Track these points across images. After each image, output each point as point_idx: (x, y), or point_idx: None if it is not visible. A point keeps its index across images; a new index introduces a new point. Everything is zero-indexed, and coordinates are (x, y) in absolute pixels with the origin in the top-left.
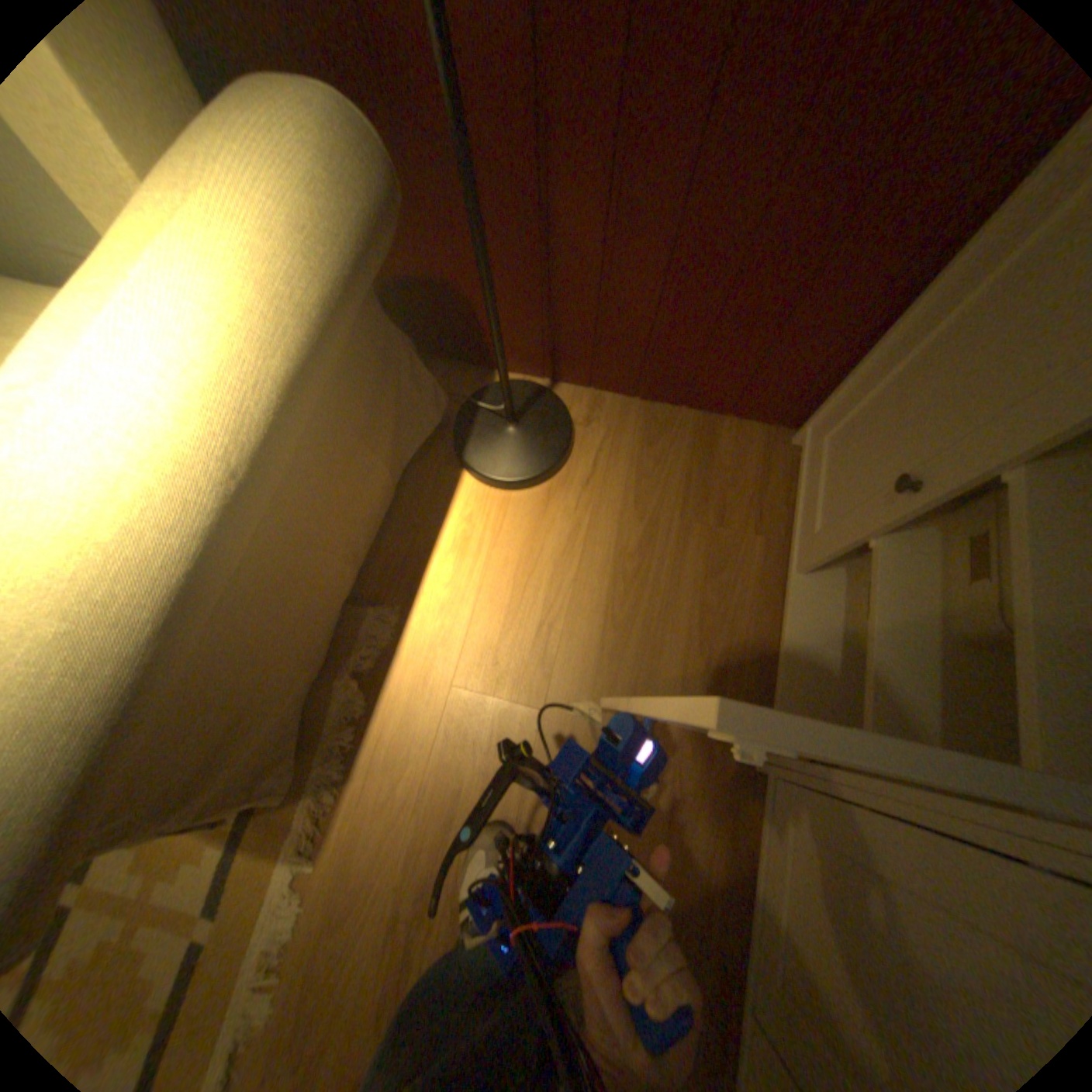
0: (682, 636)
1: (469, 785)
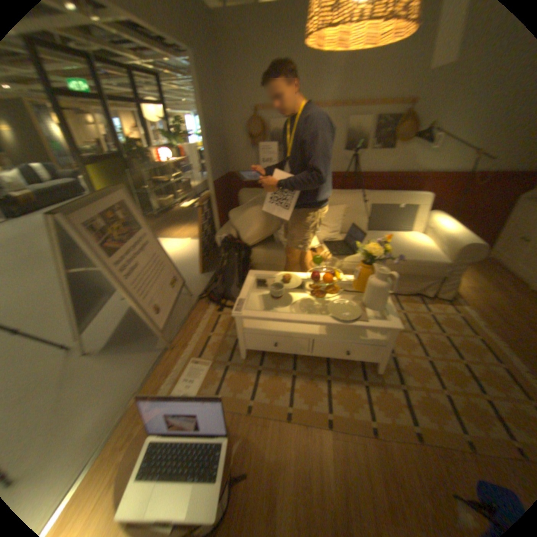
0: (498, 278)
1: (484, 296)
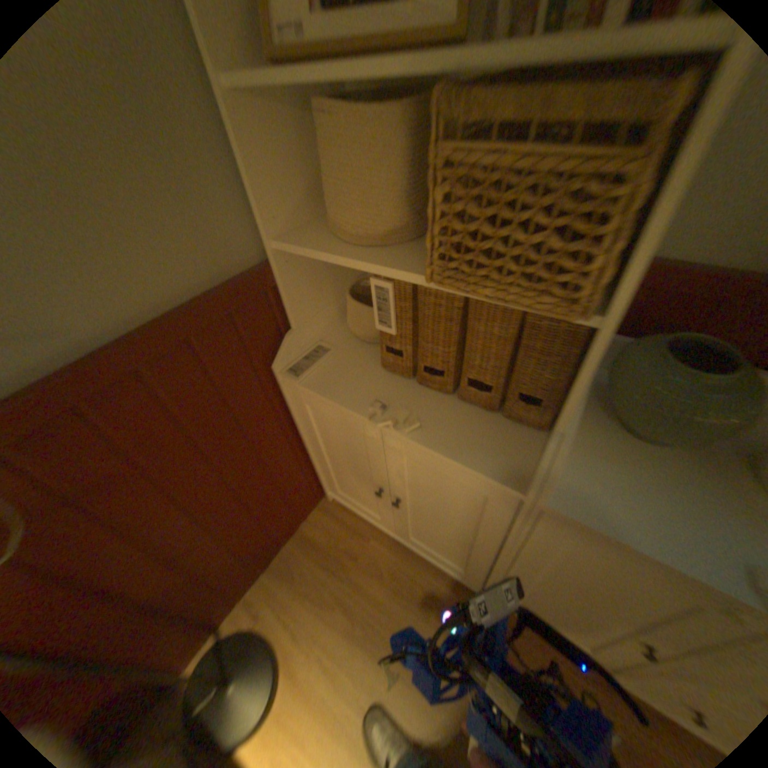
0: (408, 616)
1: None
